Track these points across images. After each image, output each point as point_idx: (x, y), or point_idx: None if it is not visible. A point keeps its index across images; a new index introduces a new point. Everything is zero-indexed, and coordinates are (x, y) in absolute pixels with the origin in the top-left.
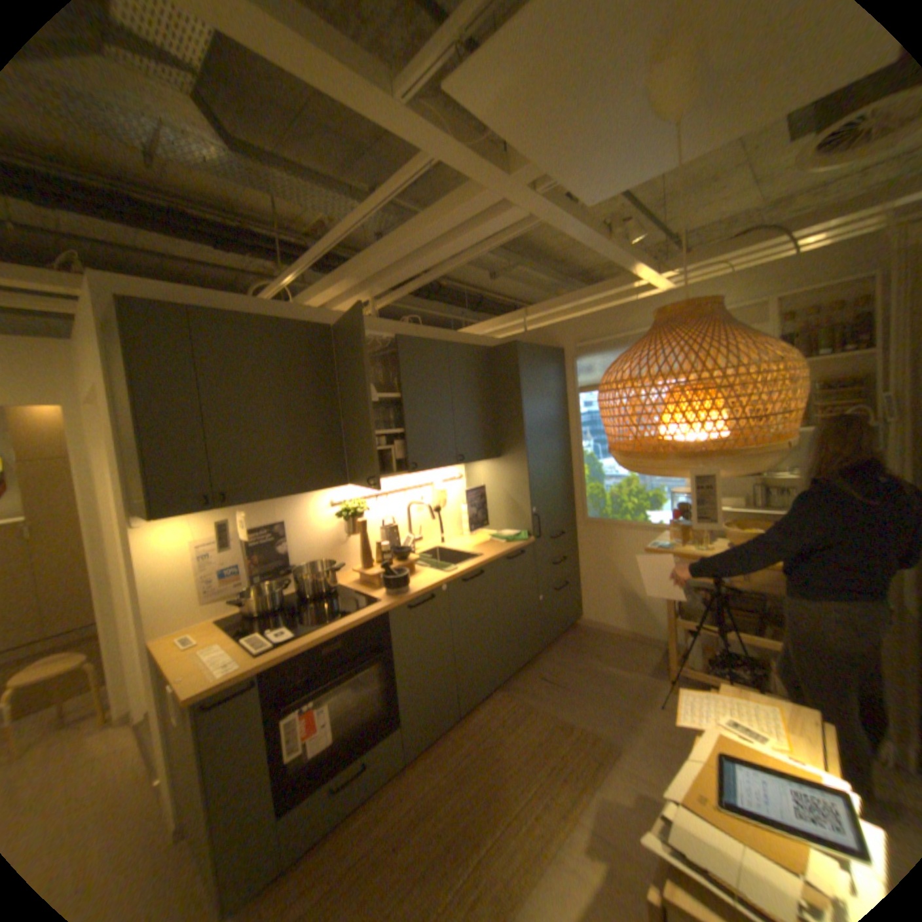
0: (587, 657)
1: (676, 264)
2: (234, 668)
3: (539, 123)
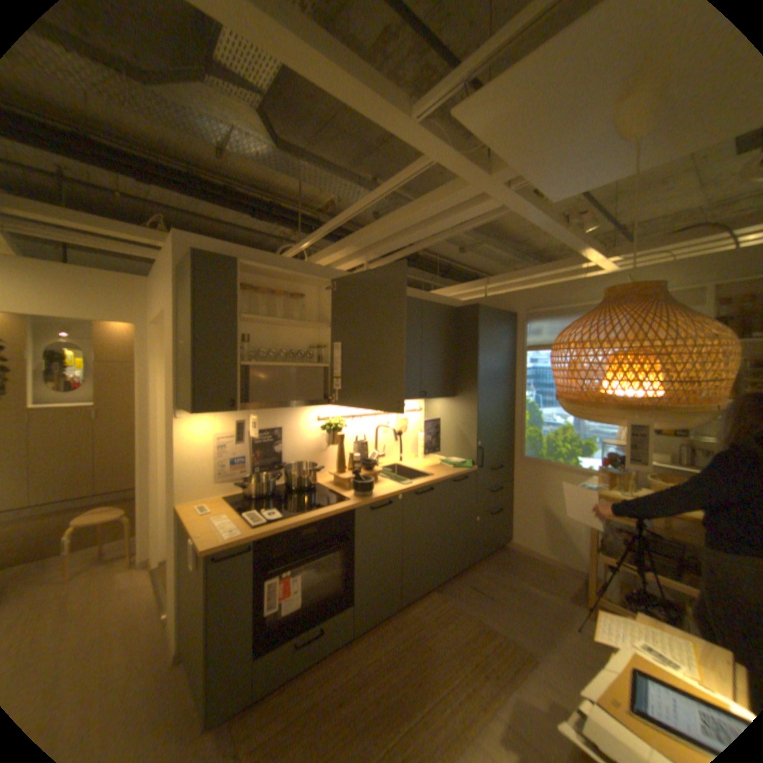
0: (514, 576)
1: (623, 251)
2: (238, 533)
3: (523, 139)
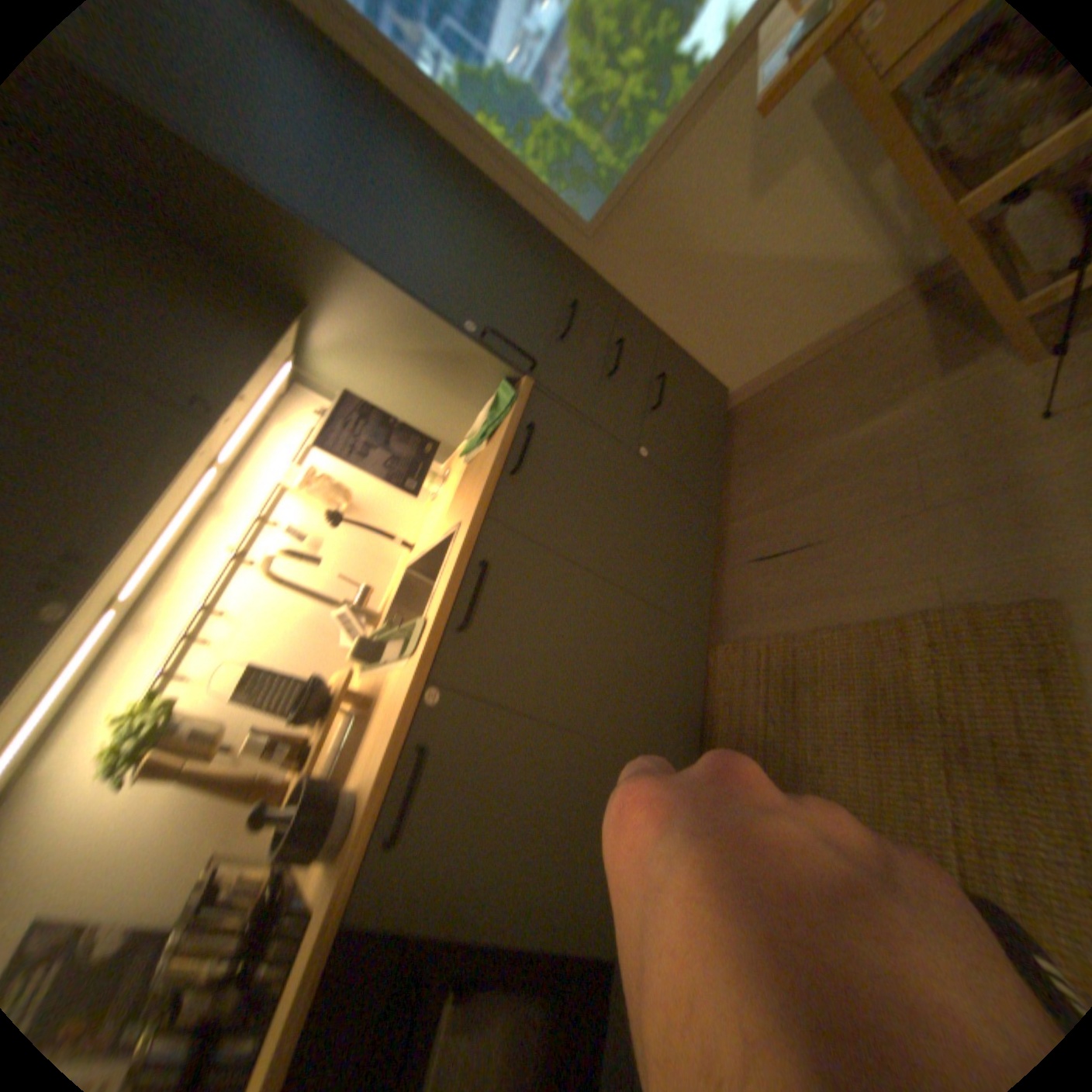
0: (794, 444)
1: None
2: None
3: None
